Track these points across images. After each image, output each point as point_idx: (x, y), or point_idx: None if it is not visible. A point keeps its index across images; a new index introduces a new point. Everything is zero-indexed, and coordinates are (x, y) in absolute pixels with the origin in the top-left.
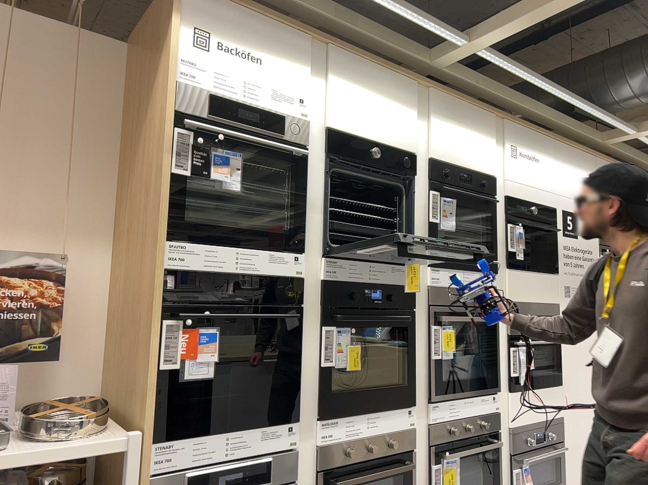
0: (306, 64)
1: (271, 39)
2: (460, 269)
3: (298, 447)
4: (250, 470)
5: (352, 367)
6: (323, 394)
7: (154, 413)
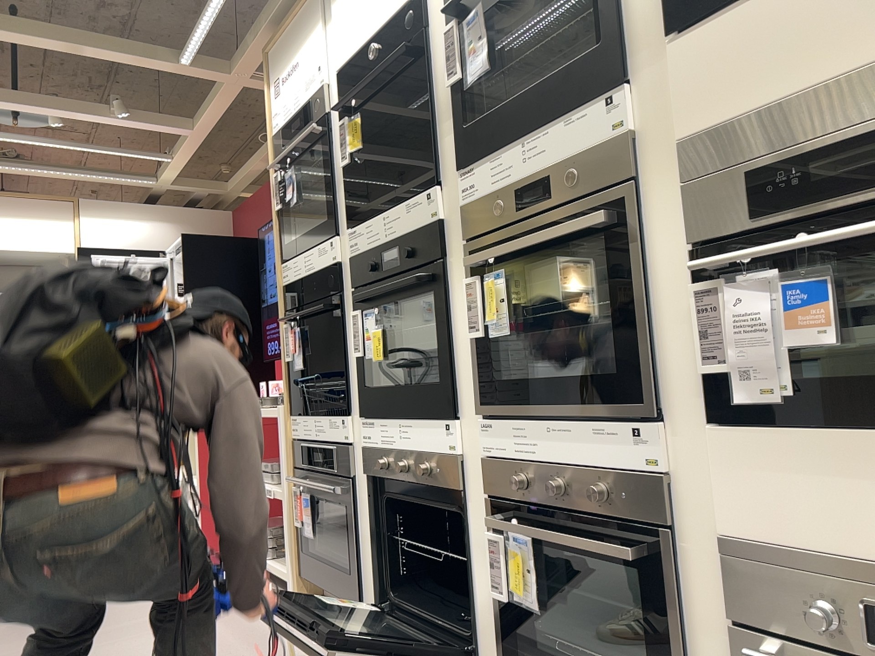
0: (317, 24)
1: (299, 34)
2: (511, 139)
3: (353, 444)
4: (325, 455)
5: (374, 356)
6: (360, 389)
7: (286, 394)
